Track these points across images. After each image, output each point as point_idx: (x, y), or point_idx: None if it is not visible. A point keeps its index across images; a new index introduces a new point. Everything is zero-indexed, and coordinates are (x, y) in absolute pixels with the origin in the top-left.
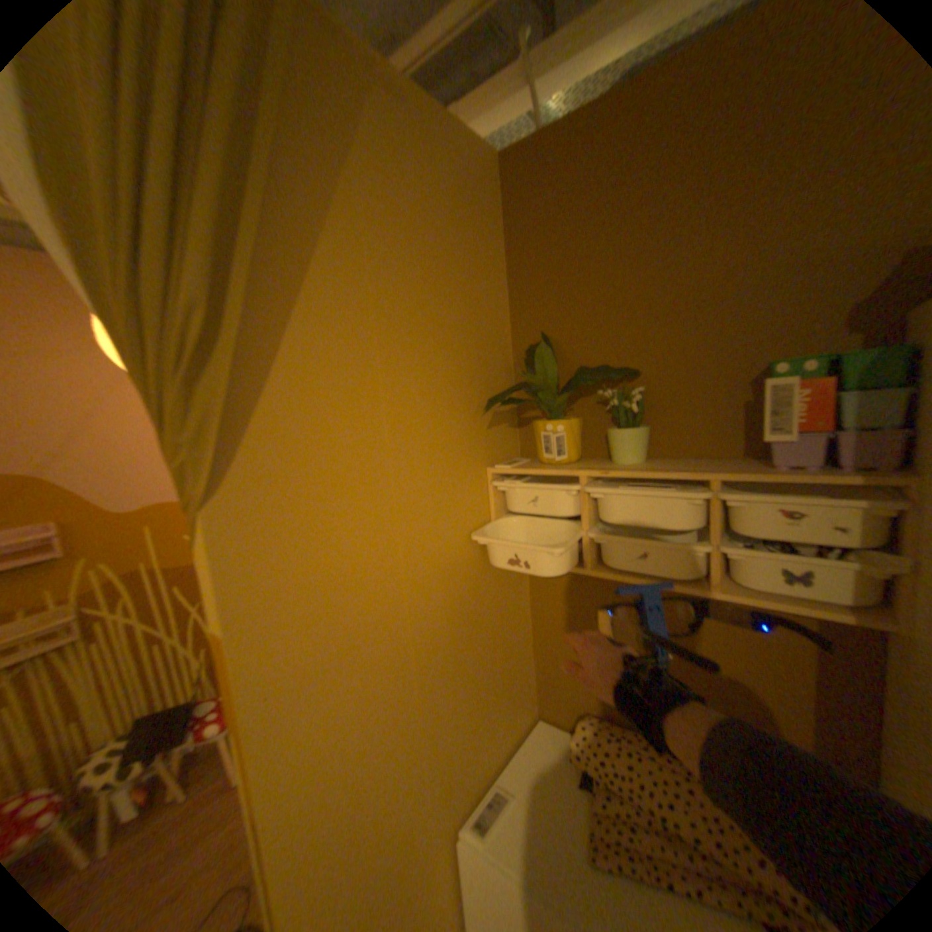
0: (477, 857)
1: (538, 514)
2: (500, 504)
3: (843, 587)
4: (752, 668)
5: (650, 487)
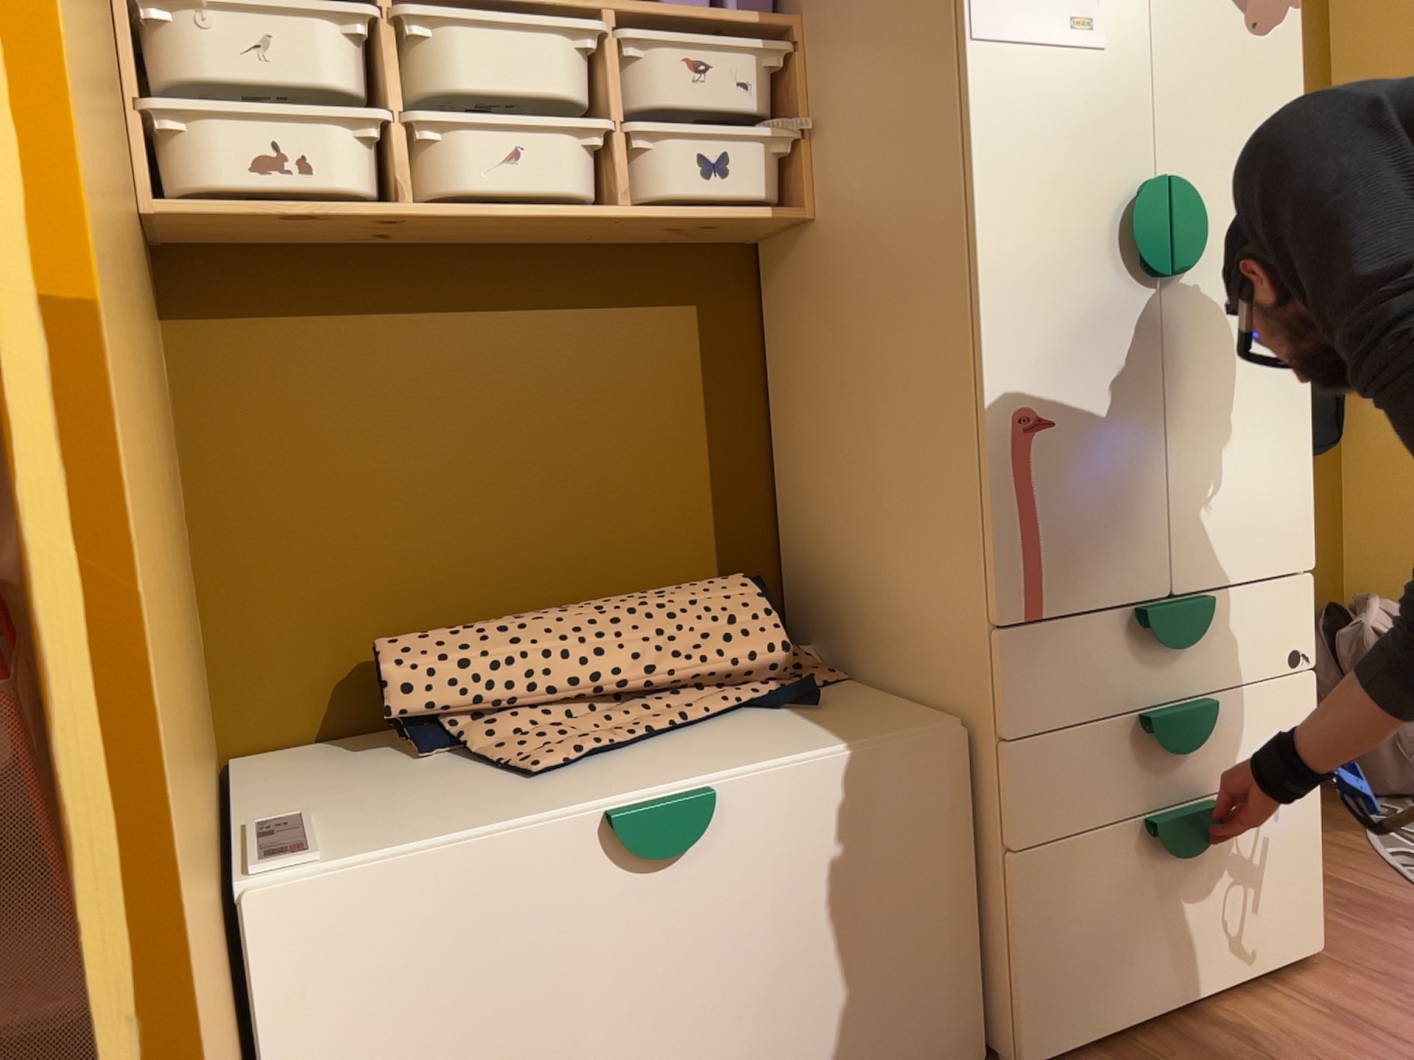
0: (315, 893)
1: (271, 88)
2: (138, 78)
3: (757, 168)
4: (635, 413)
5: (519, 17)
